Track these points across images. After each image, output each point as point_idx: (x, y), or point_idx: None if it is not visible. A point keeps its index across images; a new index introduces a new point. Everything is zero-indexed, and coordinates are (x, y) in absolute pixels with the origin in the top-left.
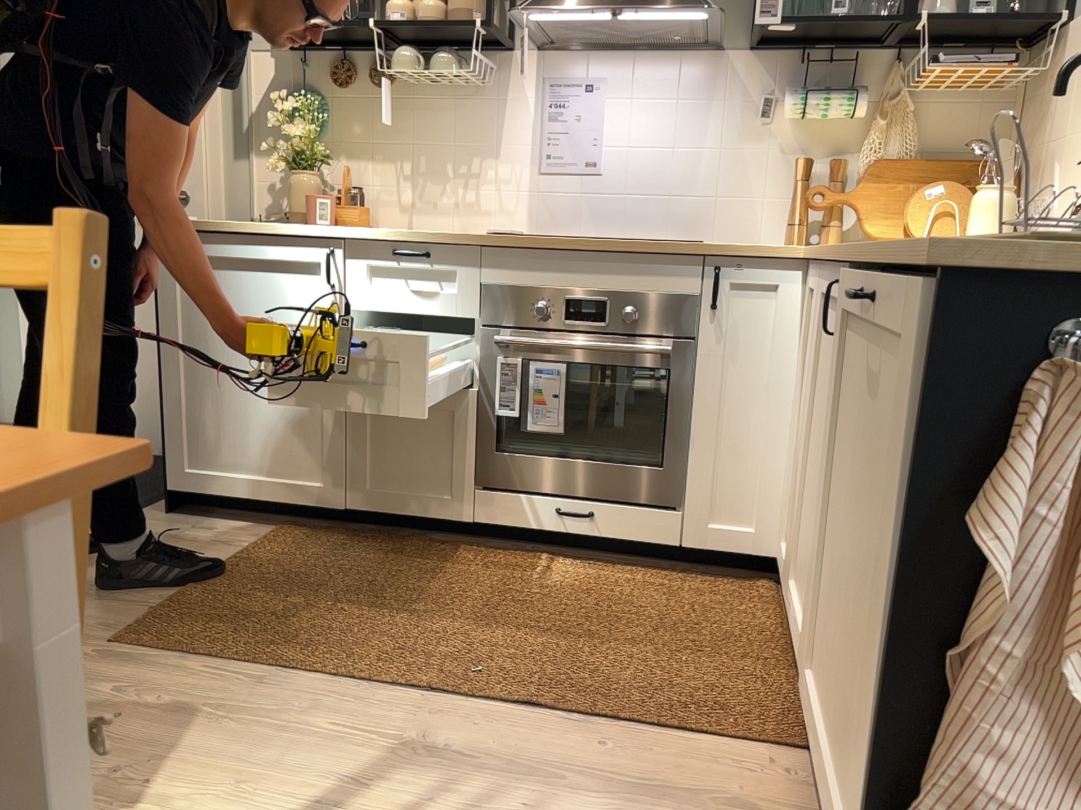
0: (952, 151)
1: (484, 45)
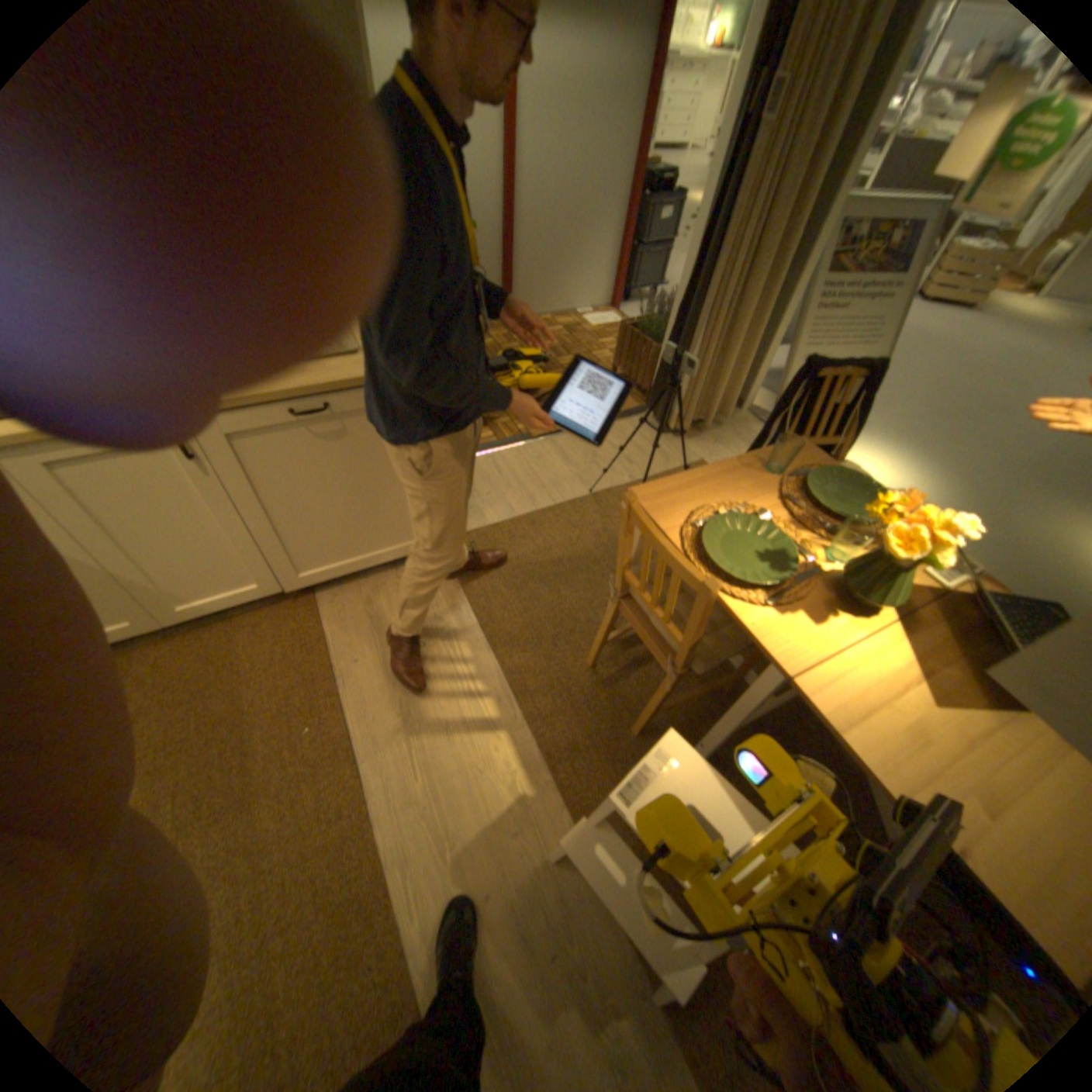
0: None
1: None
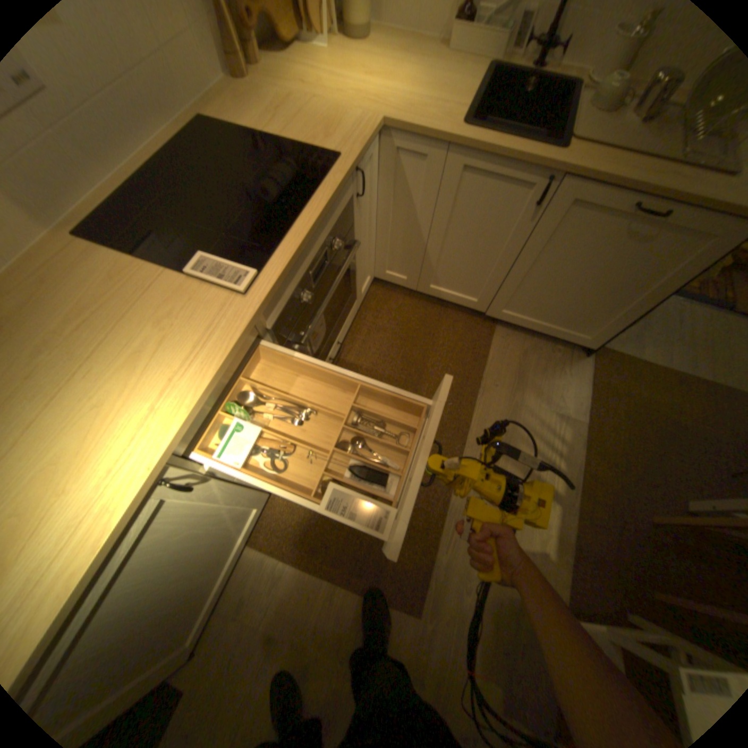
0: None
1: None
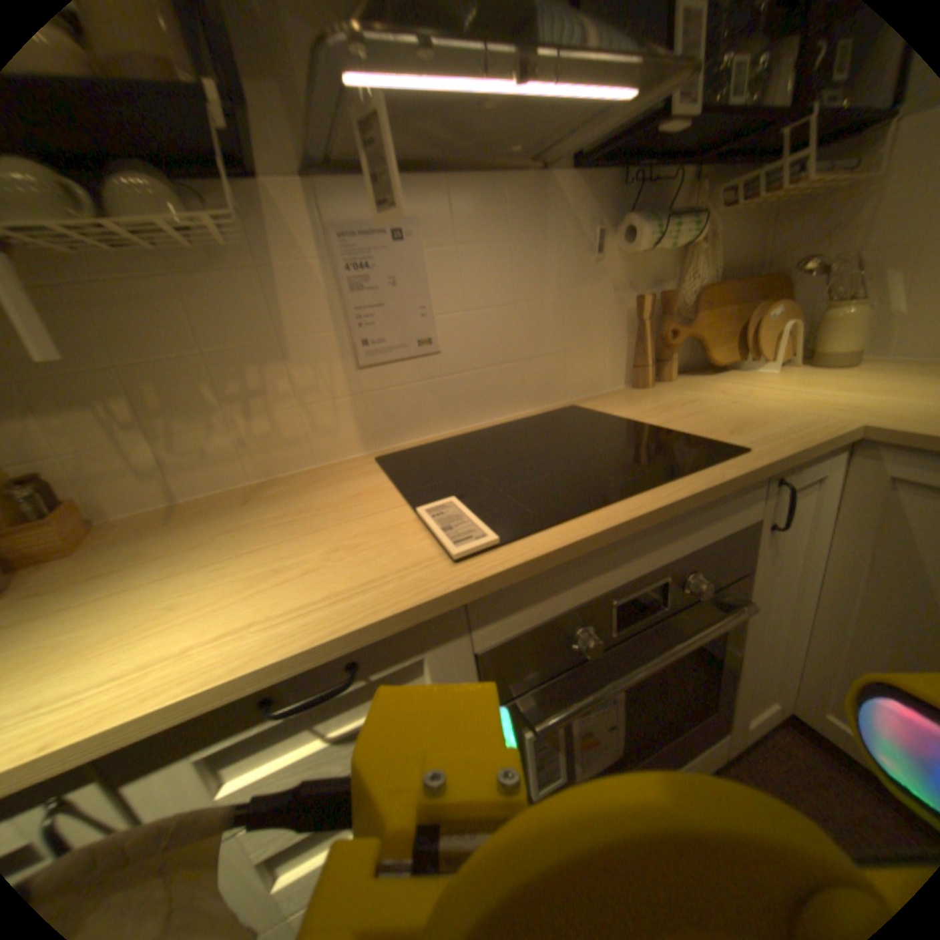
0: (735, 269)
1: (203, 167)
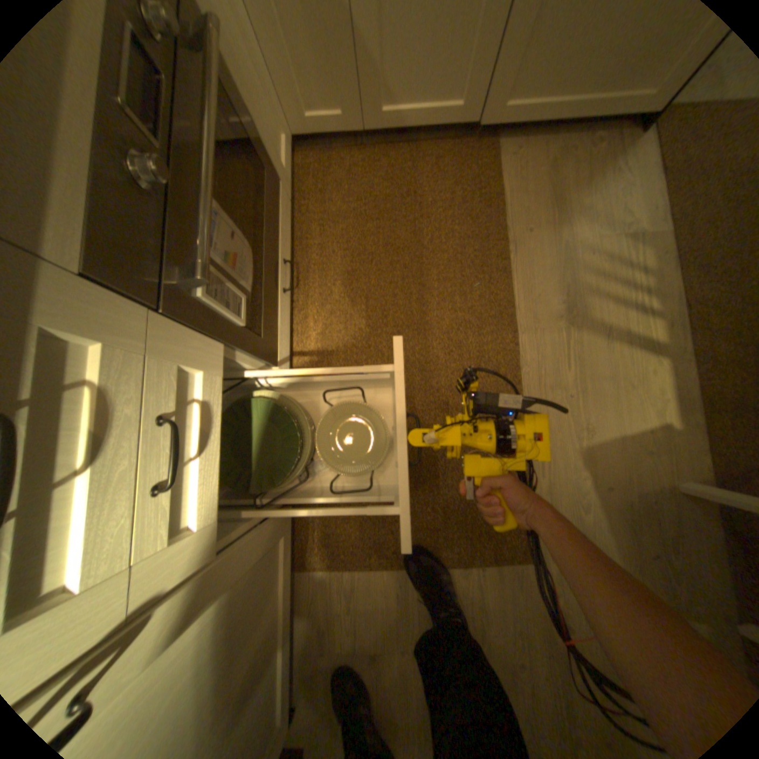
0: None
1: None
